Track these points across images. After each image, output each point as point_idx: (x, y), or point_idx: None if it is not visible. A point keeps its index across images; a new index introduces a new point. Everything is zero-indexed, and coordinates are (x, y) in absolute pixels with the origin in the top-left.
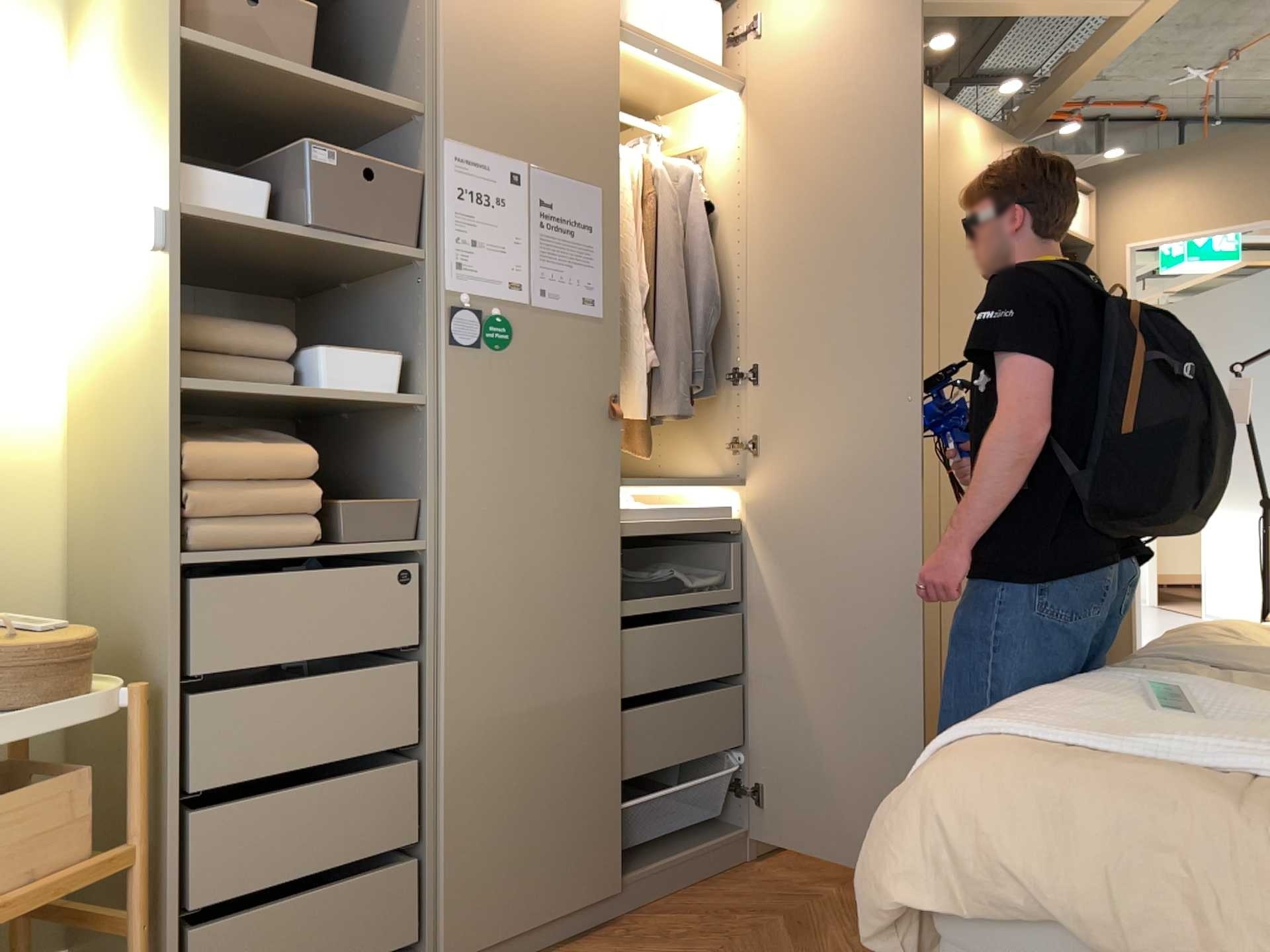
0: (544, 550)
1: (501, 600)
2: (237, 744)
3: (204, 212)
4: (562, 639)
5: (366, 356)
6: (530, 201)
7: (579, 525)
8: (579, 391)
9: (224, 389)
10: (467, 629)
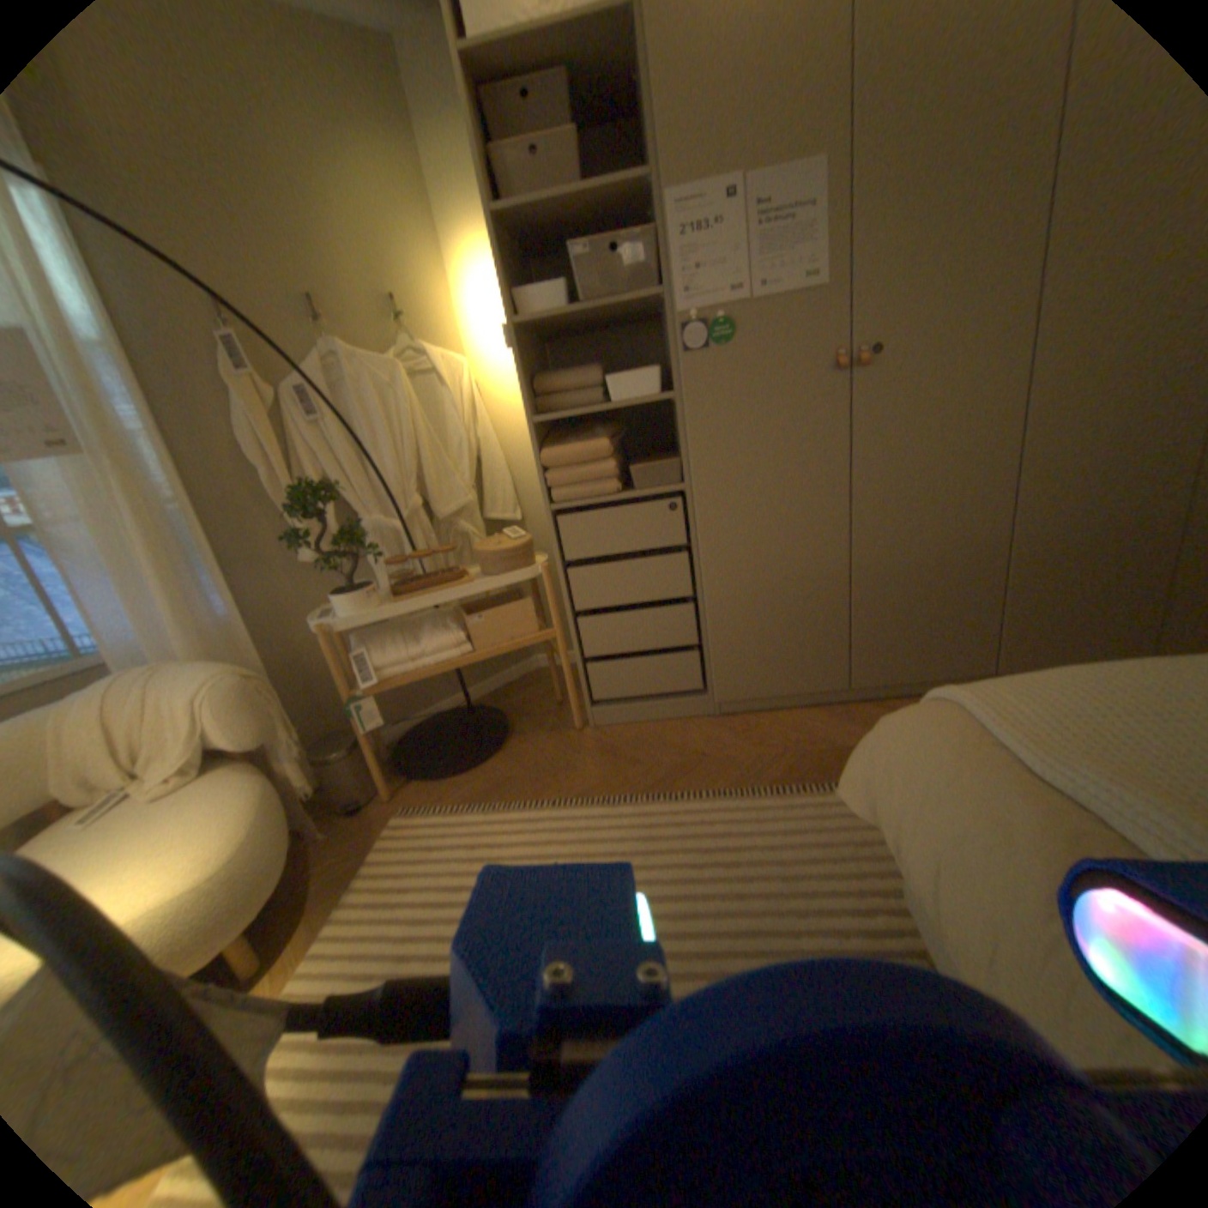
0: (774, 480)
1: (739, 515)
2: (592, 589)
3: (527, 314)
4: (792, 537)
5: (634, 373)
6: (746, 205)
7: (805, 459)
8: (803, 355)
9: (564, 412)
10: (715, 534)
